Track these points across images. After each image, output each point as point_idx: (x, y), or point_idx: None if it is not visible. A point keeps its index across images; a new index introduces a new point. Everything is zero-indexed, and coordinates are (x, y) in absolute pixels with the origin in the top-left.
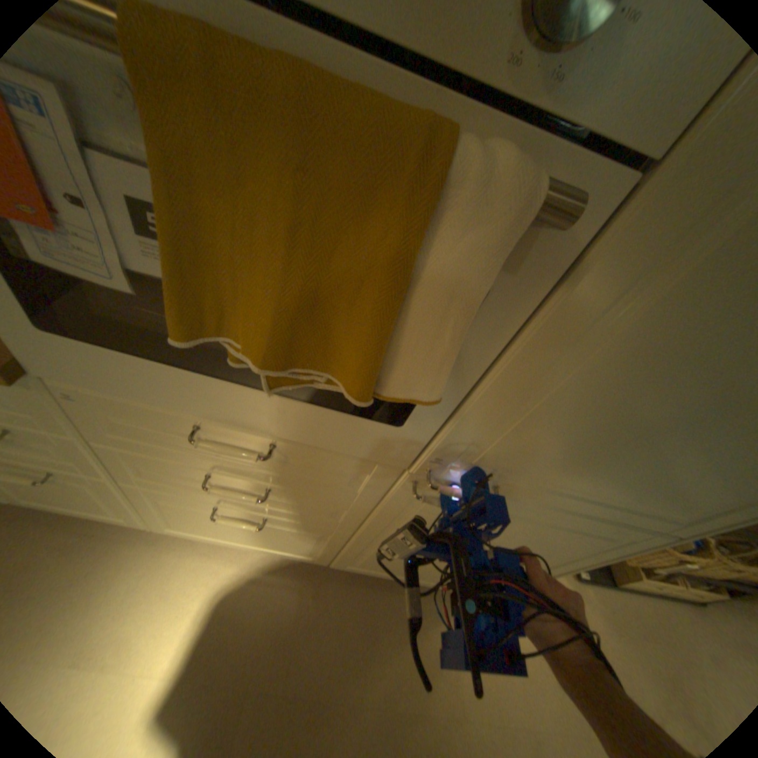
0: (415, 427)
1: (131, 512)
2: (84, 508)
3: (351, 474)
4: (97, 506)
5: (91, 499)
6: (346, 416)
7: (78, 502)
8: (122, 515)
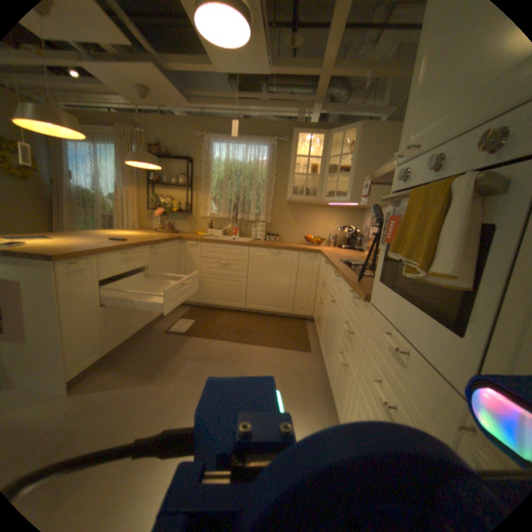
0: (468, 340)
1: (348, 414)
2: (341, 402)
3: (434, 403)
4: (344, 401)
5: (345, 394)
6: (437, 326)
7: (342, 395)
8: (345, 417)
